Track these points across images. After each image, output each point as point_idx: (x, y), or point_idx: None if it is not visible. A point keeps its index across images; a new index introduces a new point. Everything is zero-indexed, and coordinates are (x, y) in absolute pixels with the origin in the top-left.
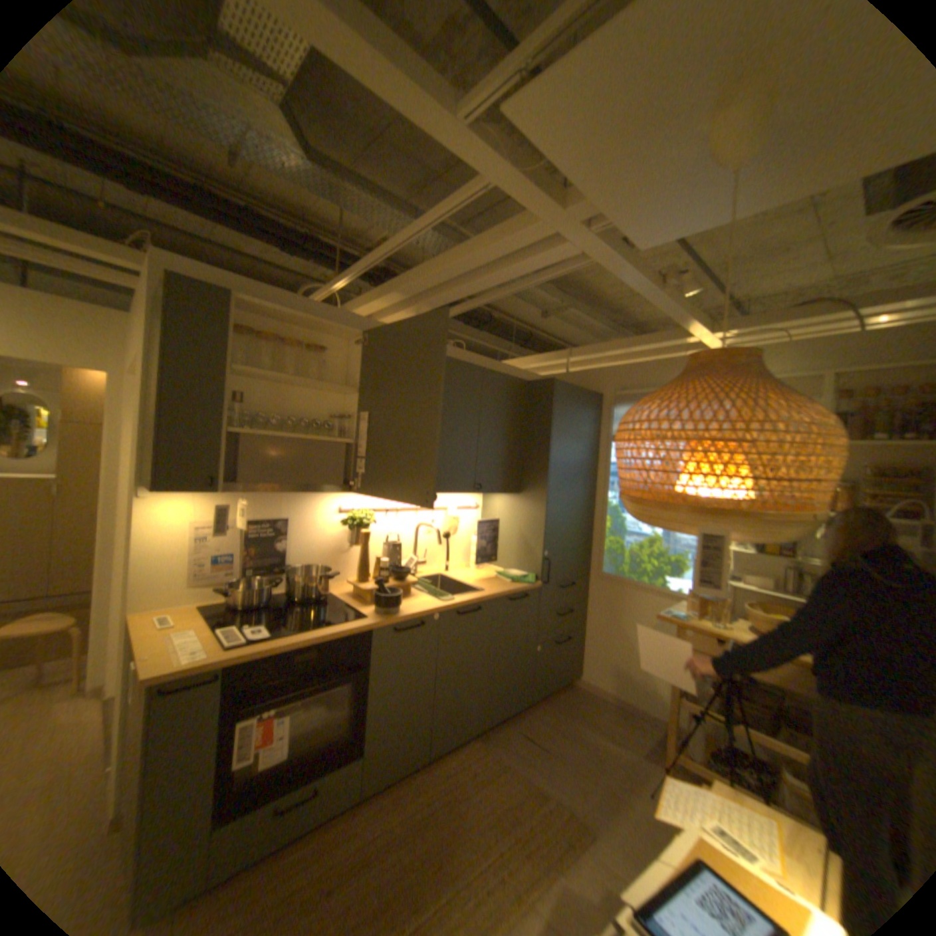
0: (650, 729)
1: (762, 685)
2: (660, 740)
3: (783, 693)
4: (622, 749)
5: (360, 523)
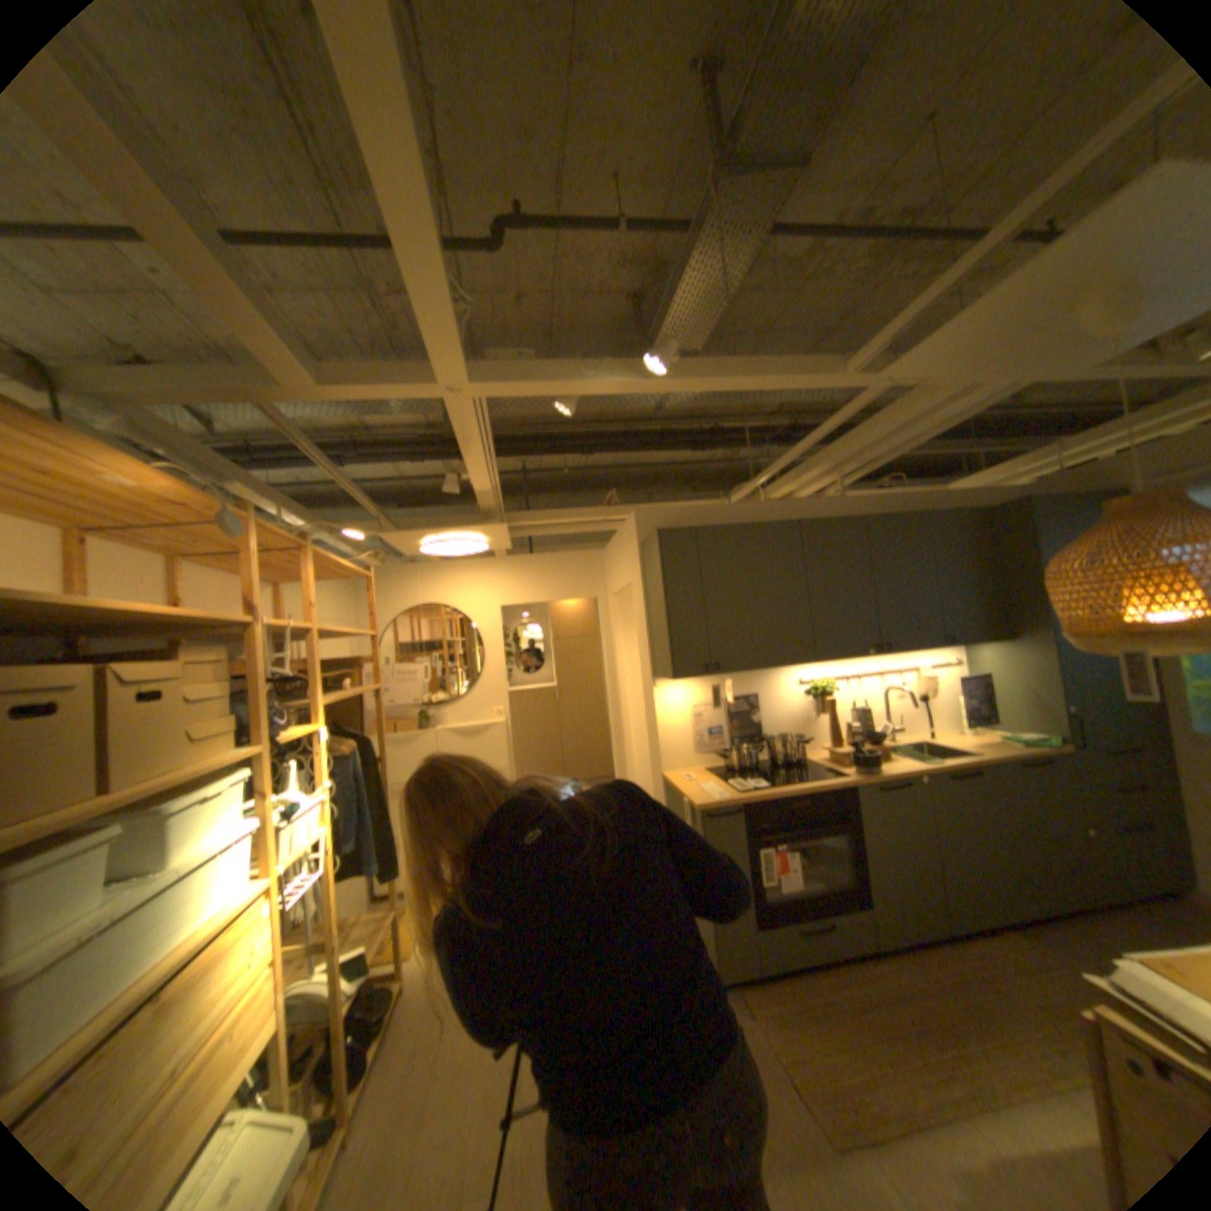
0: None
1: None
2: None
3: None
4: None
5: (822, 692)
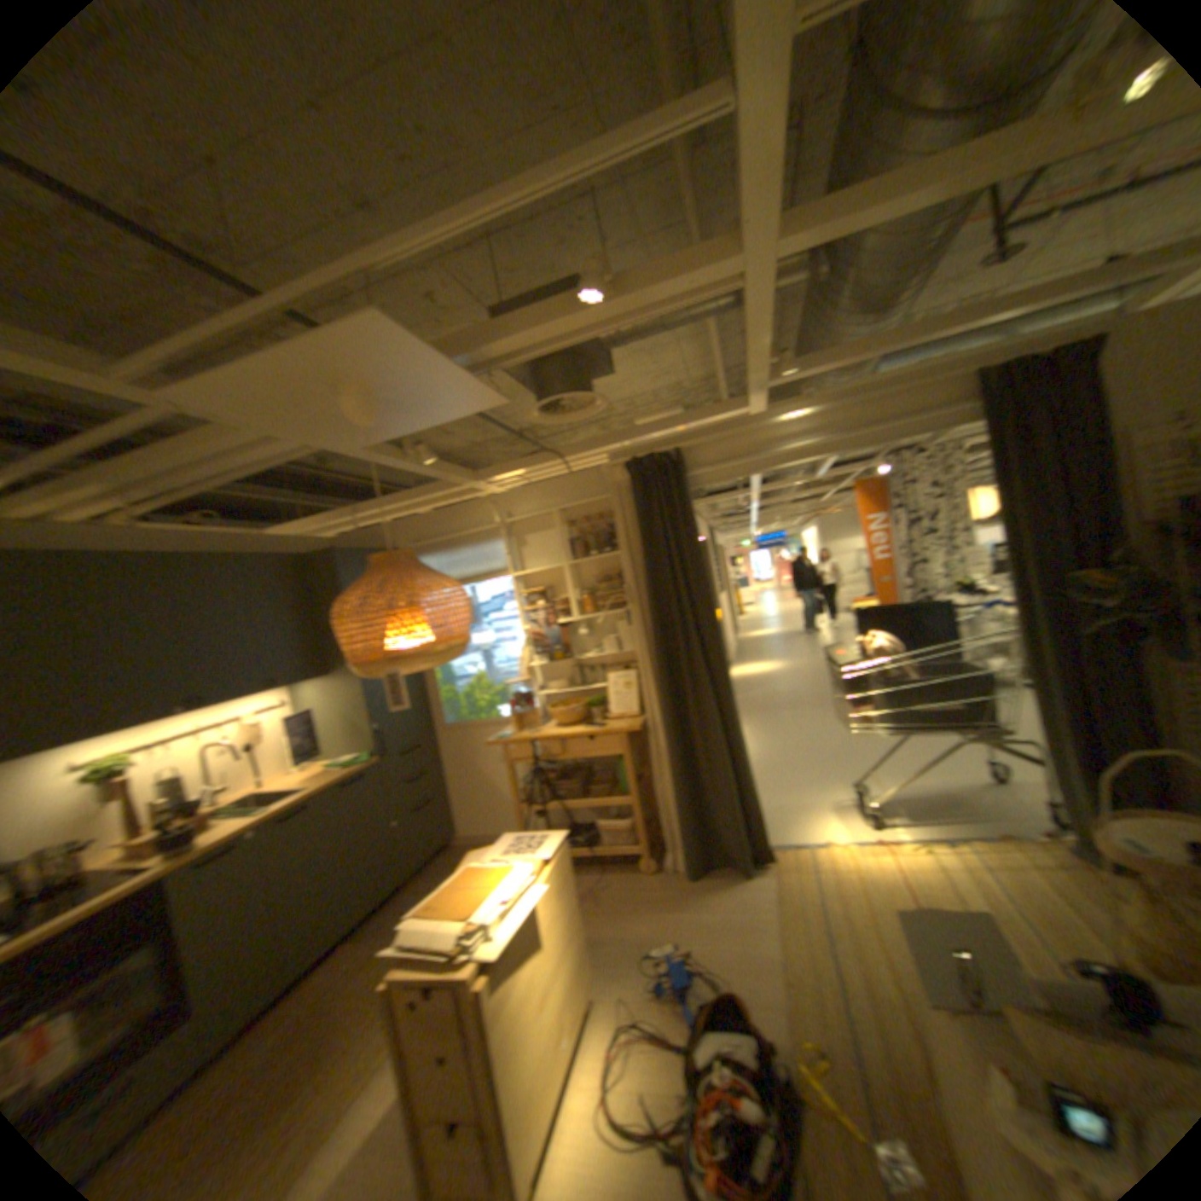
0: None
1: (580, 766)
2: None
3: (592, 765)
4: None
5: (115, 774)
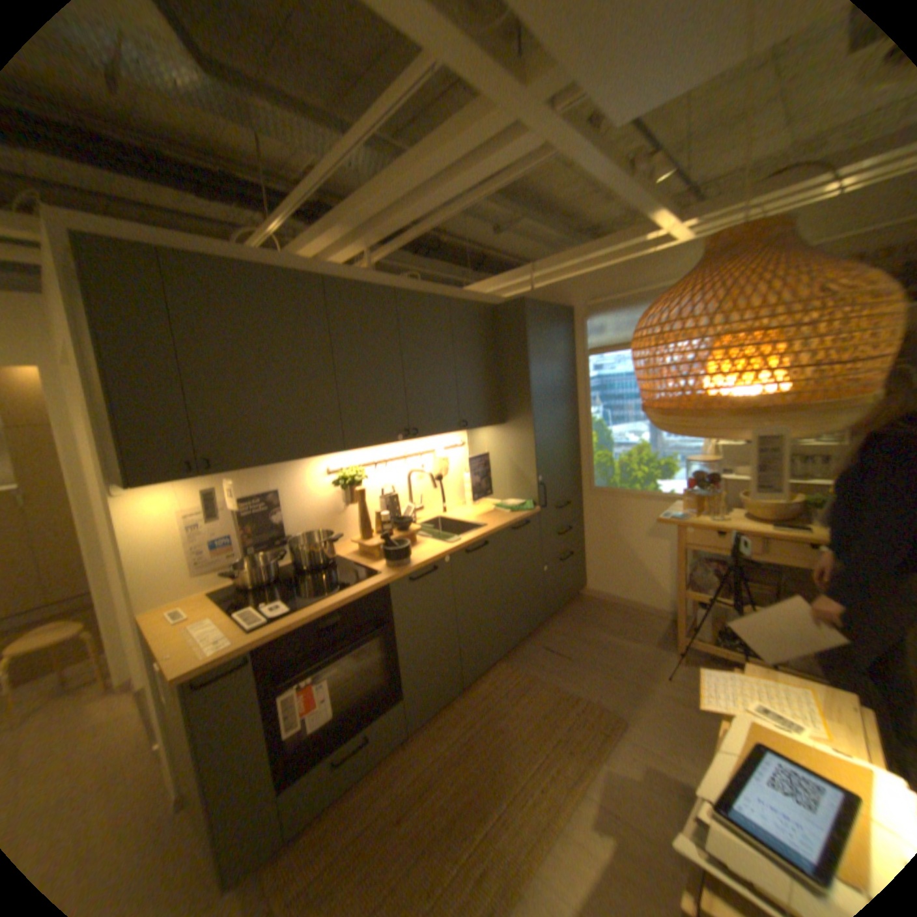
0: (656, 620)
1: (759, 565)
2: (667, 628)
3: (779, 568)
4: (635, 643)
5: (351, 481)
